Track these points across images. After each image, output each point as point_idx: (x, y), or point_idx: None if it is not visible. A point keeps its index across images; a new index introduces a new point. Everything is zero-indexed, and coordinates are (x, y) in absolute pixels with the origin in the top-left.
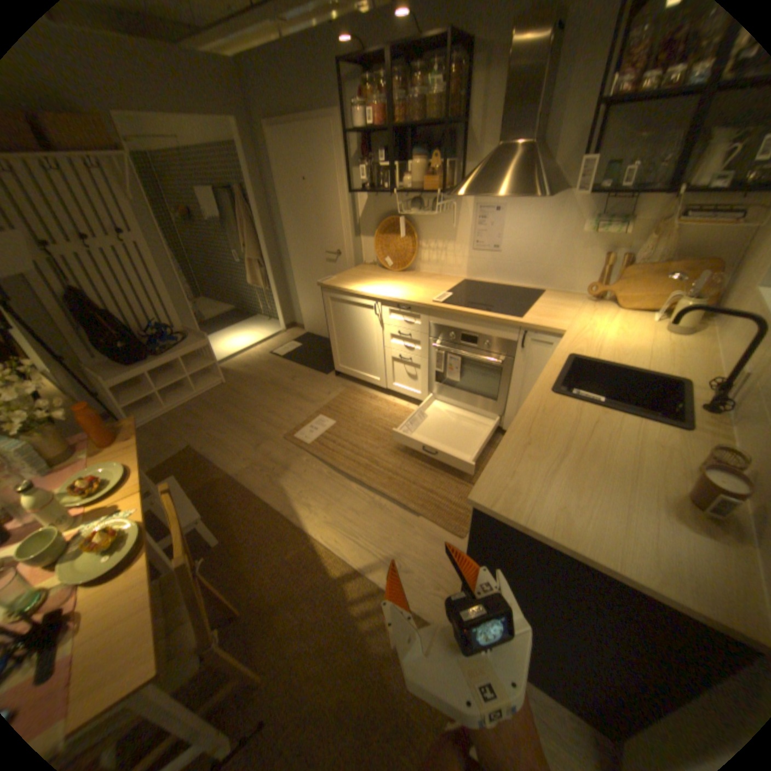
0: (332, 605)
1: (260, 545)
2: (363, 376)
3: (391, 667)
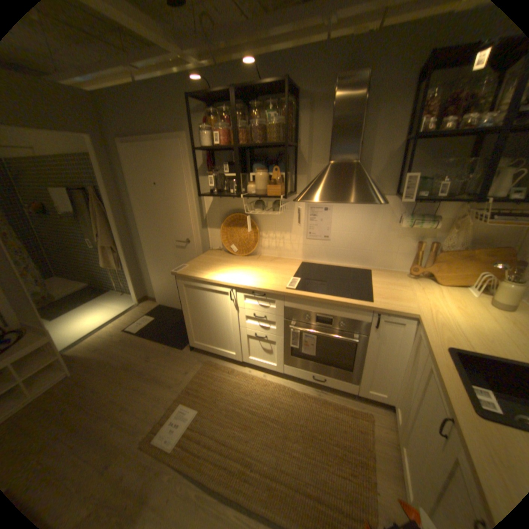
0: None
1: None
2: (218, 351)
3: None
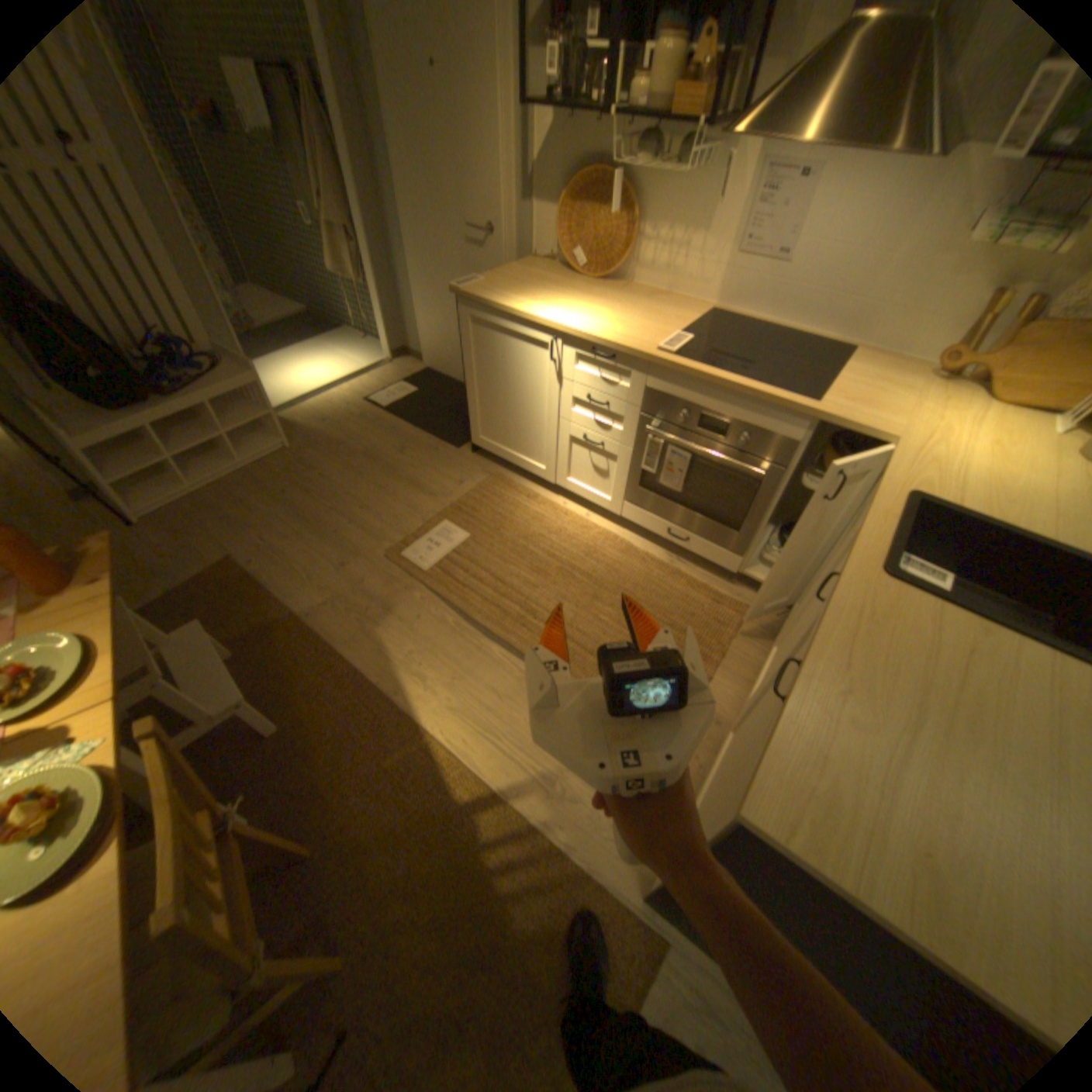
0: (455, 849)
1: (344, 739)
2: (517, 460)
3: (542, 956)
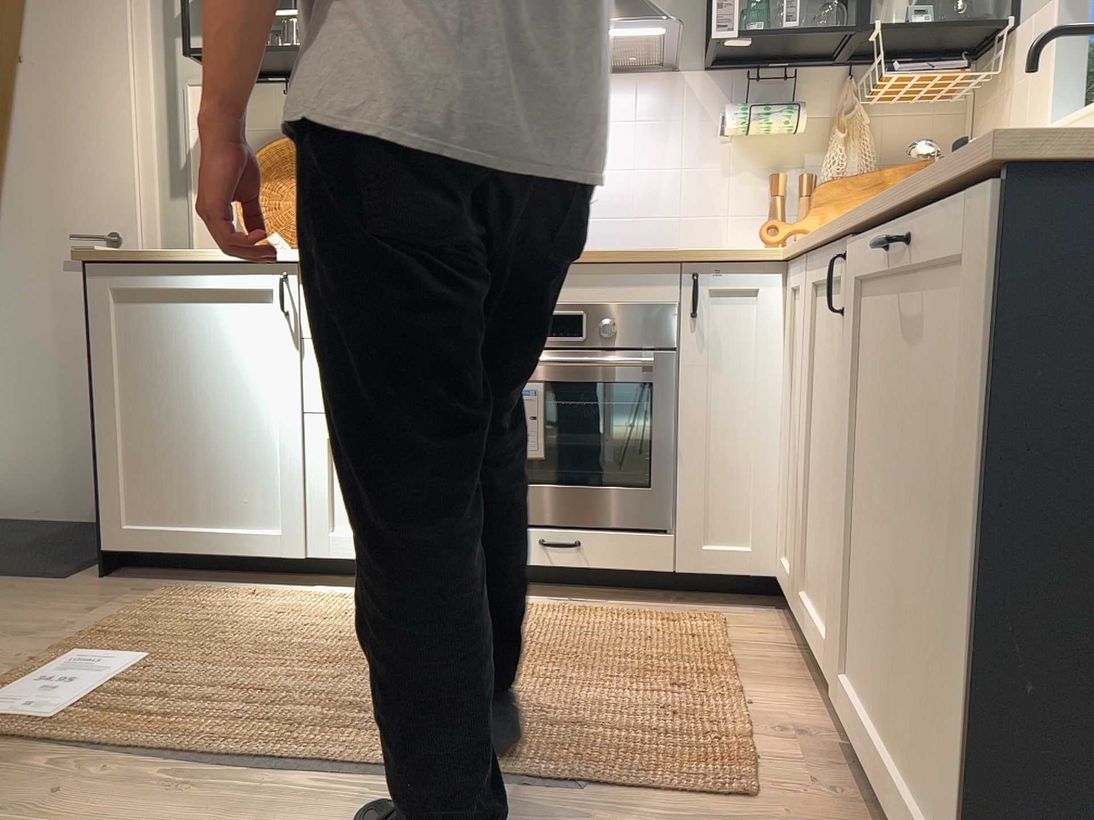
0: None
1: None
2: (218, 541)
3: None
